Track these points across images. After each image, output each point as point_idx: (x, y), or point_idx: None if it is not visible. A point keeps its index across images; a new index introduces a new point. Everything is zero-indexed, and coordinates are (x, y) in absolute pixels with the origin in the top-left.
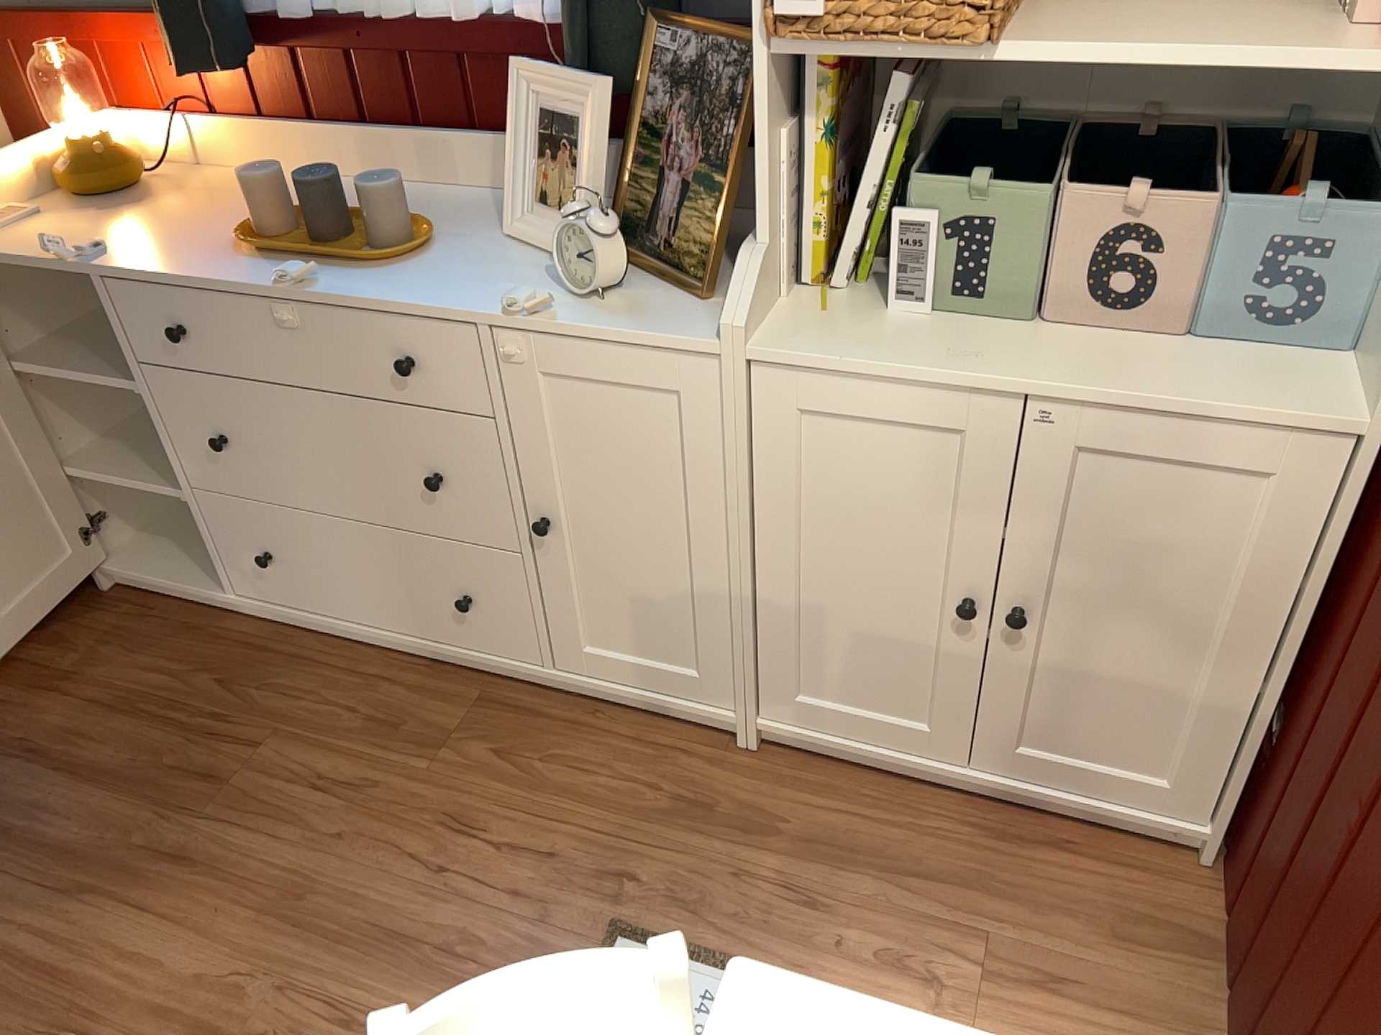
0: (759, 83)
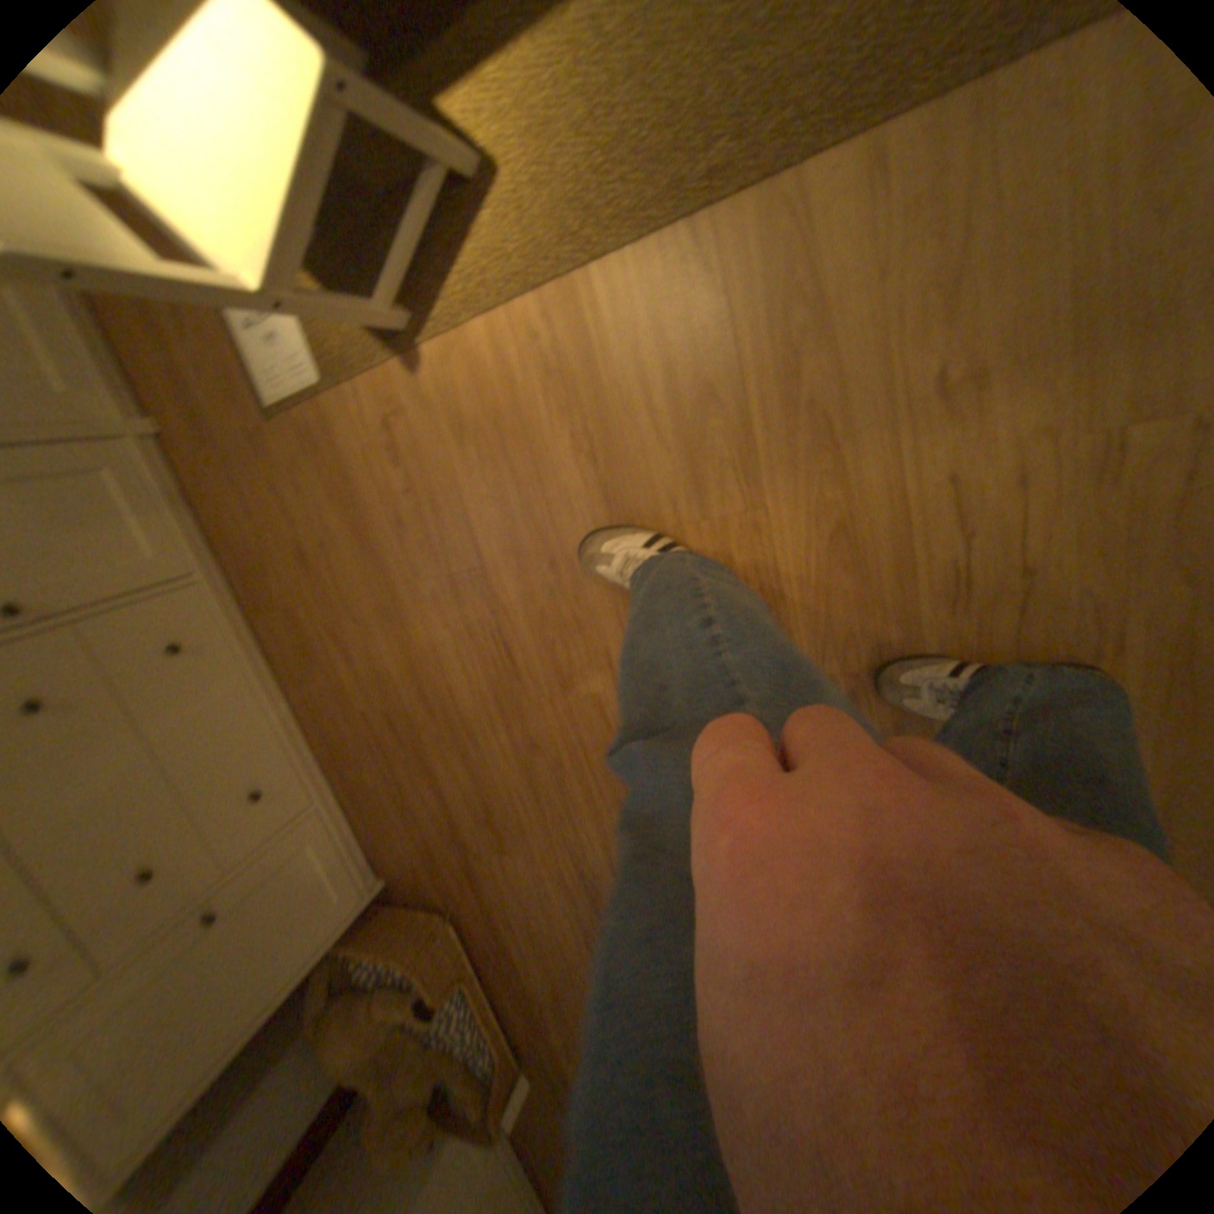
0: None
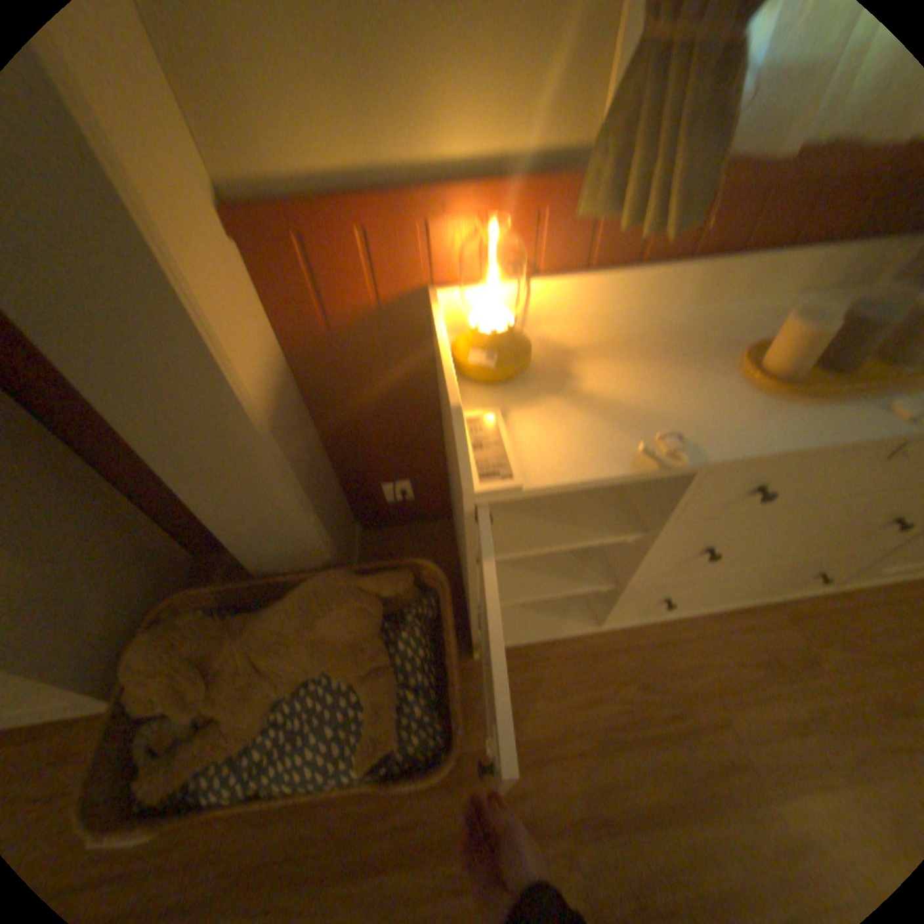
0: None
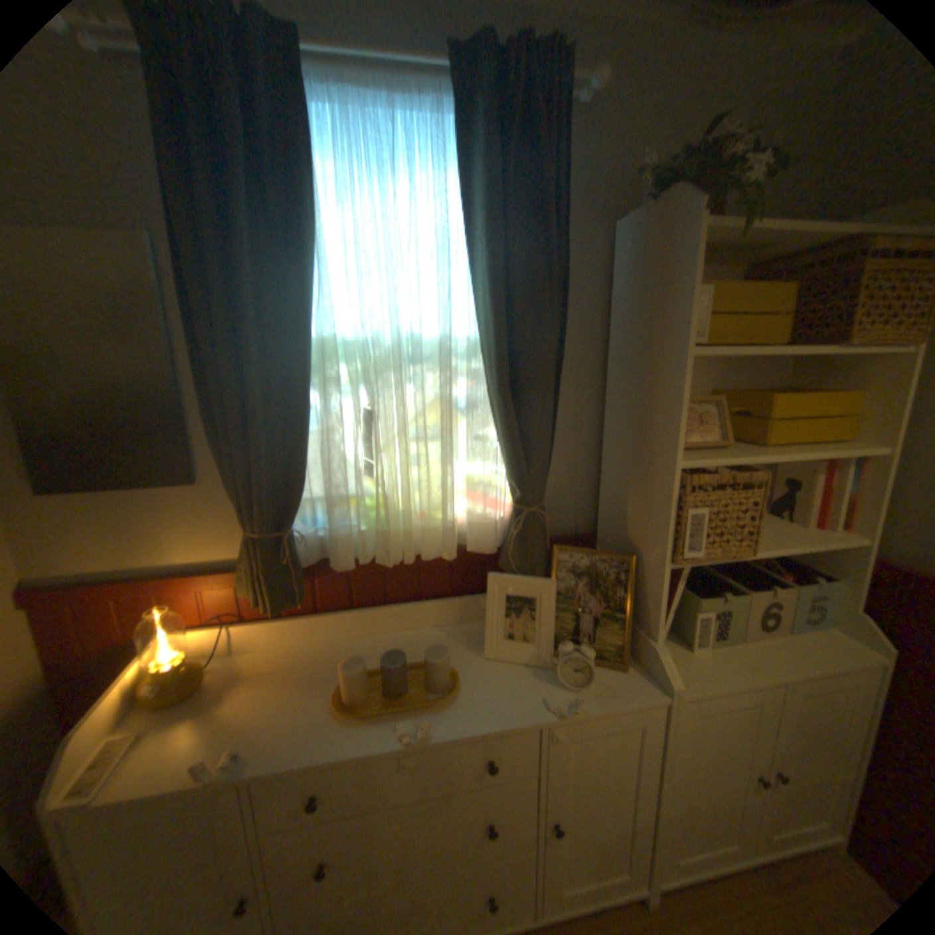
0: (663, 575)
